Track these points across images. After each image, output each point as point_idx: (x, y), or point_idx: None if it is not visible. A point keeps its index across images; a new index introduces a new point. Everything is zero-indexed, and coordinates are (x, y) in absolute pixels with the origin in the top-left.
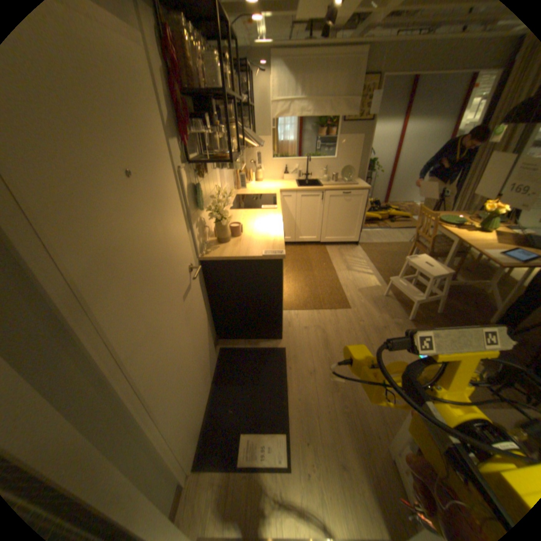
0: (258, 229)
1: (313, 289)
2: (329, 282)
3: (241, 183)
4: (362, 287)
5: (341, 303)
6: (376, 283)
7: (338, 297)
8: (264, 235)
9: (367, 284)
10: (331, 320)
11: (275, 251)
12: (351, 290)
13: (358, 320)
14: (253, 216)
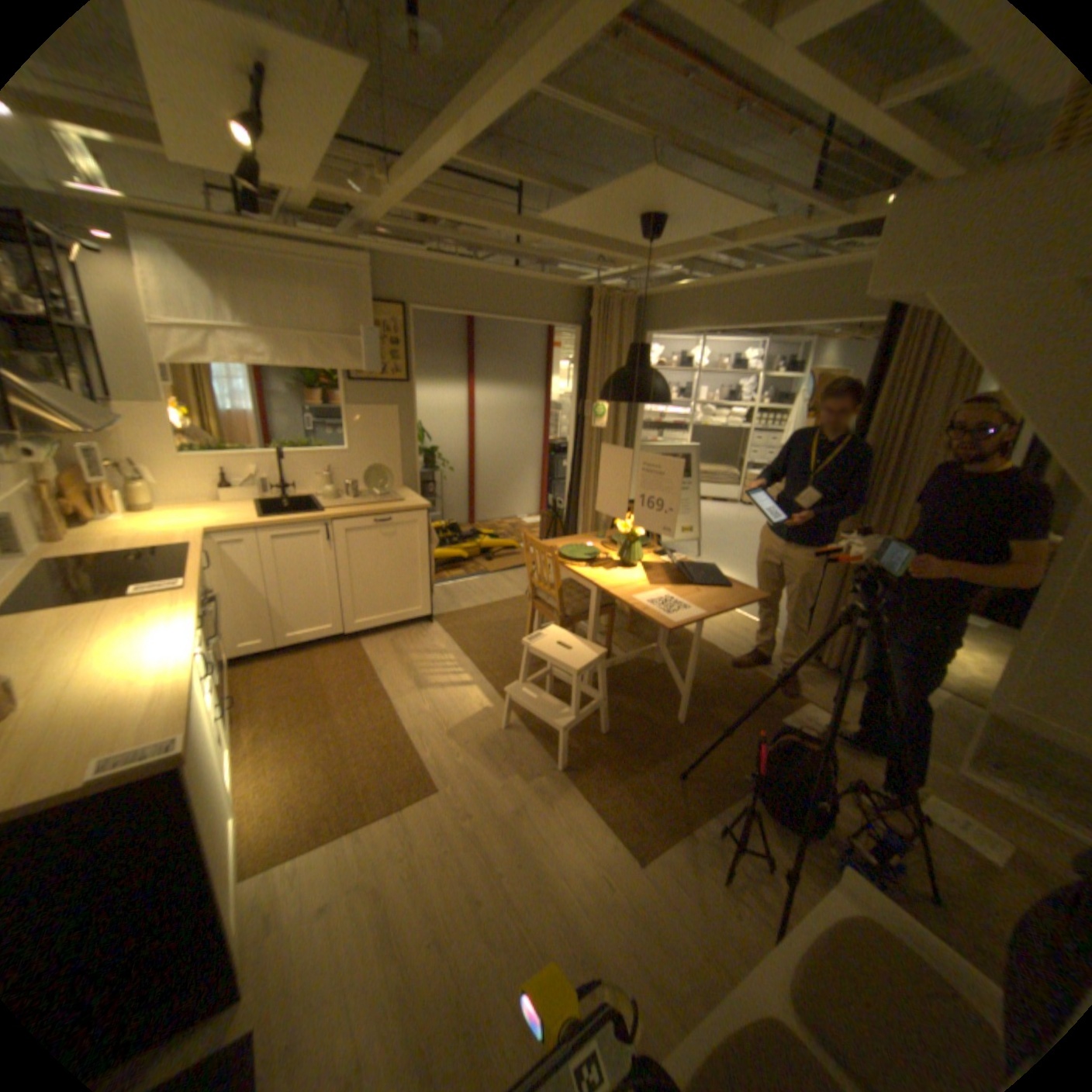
0: (101, 671)
1: (339, 766)
2: (379, 733)
3: (79, 518)
4: (458, 721)
5: (414, 783)
6: (484, 701)
7: (405, 767)
8: (119, 690)
9: (467, 708)
10: (395, 845)
11: (151, 742)
12: (434, 737)
13: (459, 815)
14: (93, 623)
